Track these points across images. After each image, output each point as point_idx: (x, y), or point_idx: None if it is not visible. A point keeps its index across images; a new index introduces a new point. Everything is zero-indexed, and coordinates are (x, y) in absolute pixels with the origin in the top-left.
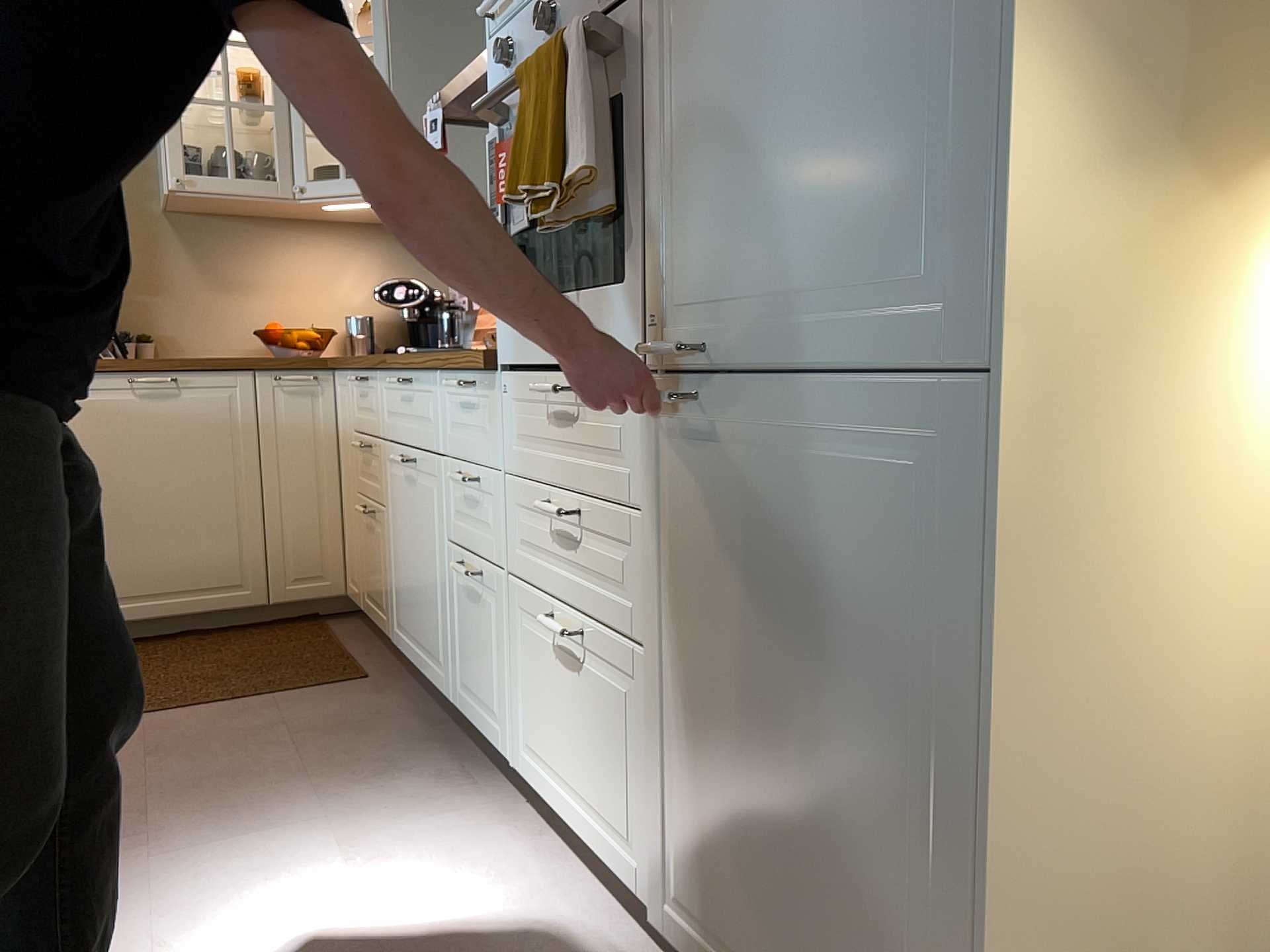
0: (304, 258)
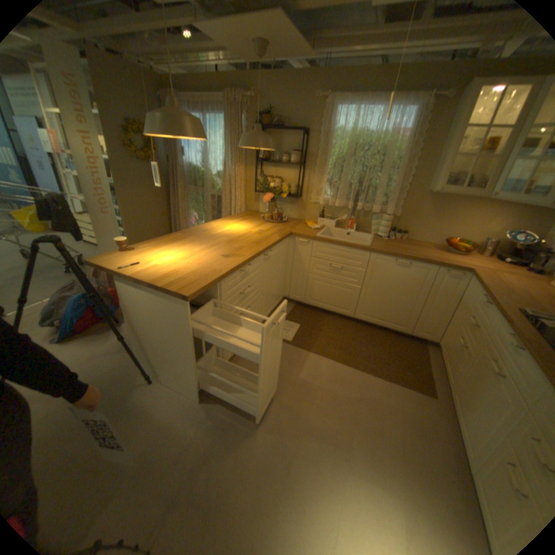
0: (479, 211)
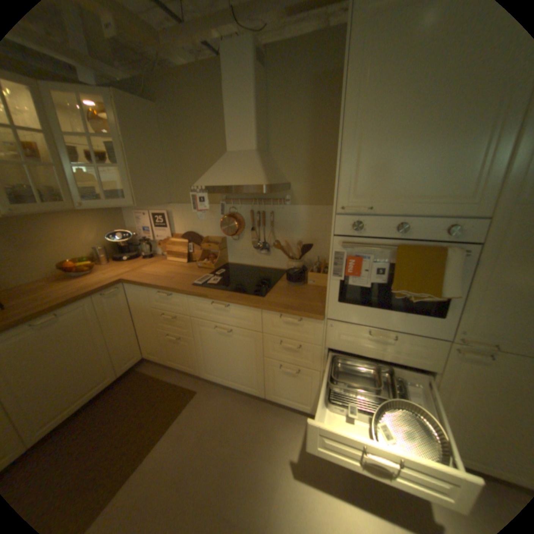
0: (63, 227)
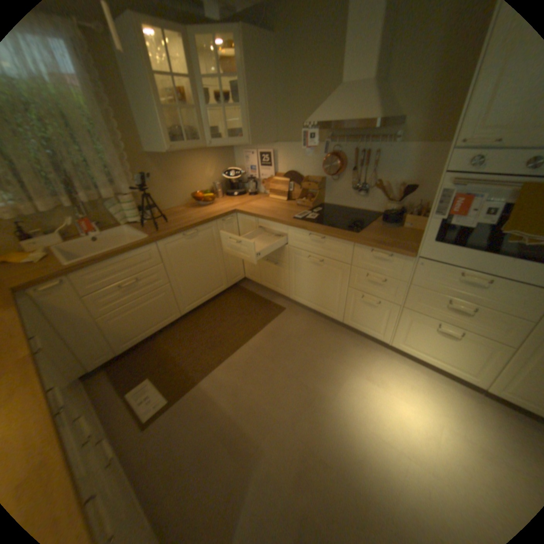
0: (193, 164)
